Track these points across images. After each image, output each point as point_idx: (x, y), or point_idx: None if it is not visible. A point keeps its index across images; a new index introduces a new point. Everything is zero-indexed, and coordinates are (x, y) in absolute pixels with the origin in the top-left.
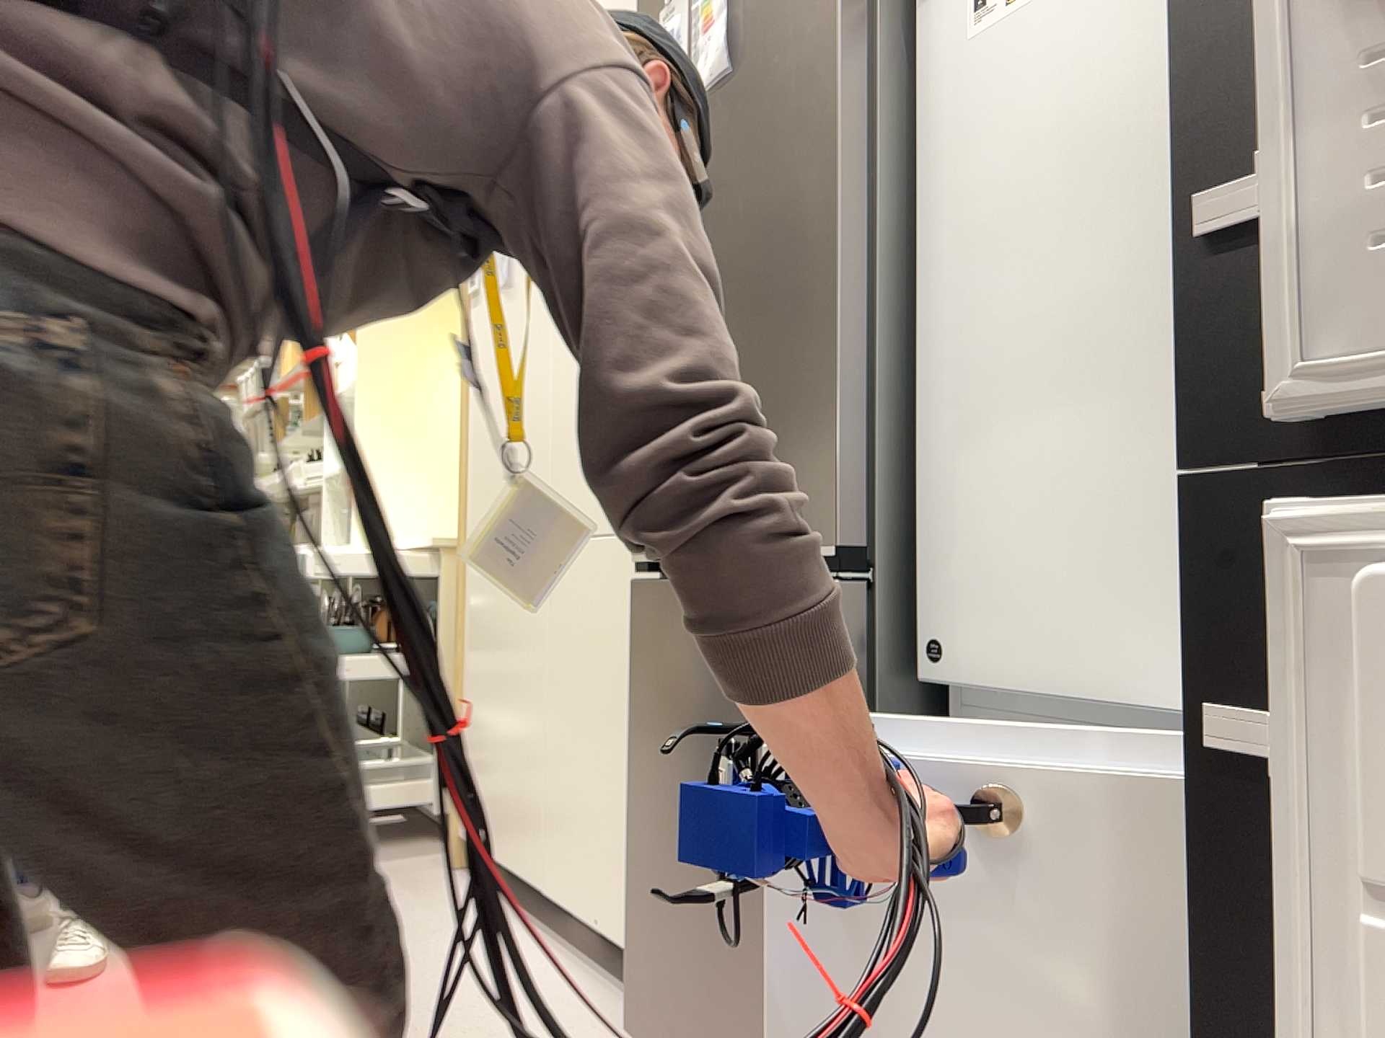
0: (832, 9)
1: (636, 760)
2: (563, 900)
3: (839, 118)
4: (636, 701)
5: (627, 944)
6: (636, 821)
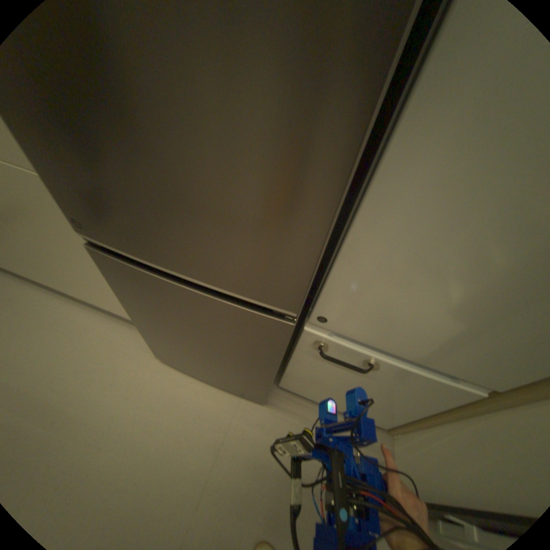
0: None
1: (128, 309)
2: (80, 297)
3: None
4: (118, 292)
5: None
6: (137, 322)
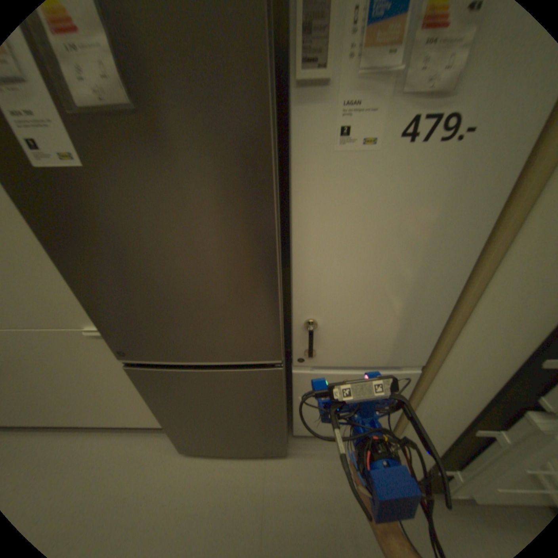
0: (258, 109)
1: (155, 409)
2: (93, 425)
3: (269, 195)
4: (148, 397)
5: (146, 426)
6: (162, 420)
